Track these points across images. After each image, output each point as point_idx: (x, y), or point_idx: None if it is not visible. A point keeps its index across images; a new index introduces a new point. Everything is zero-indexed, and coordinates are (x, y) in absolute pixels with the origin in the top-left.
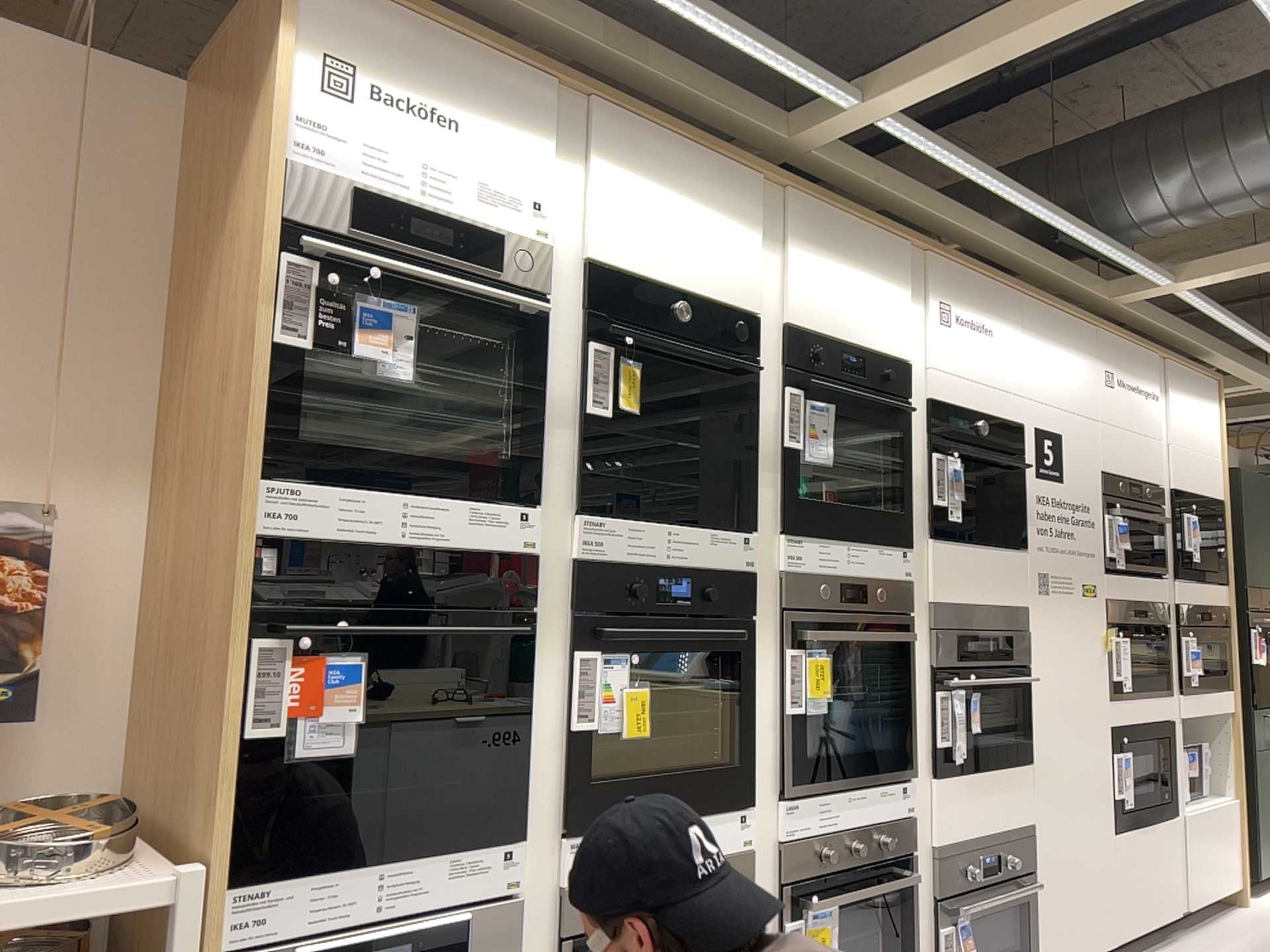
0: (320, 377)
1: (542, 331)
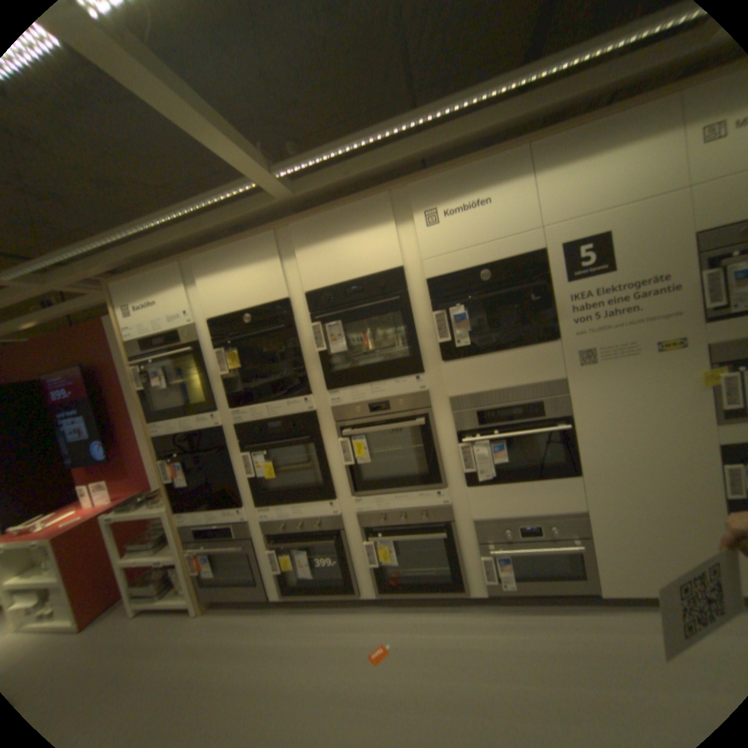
0: (146, 395)
1: (196, 353)
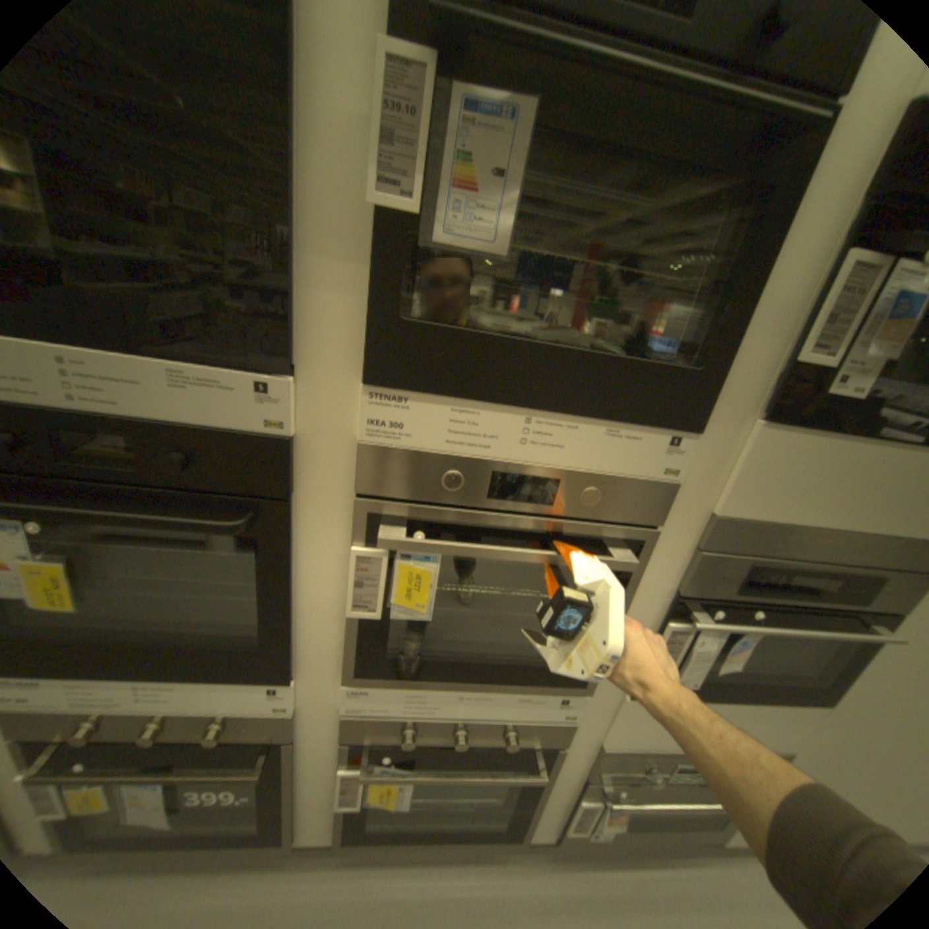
0: None
1: None
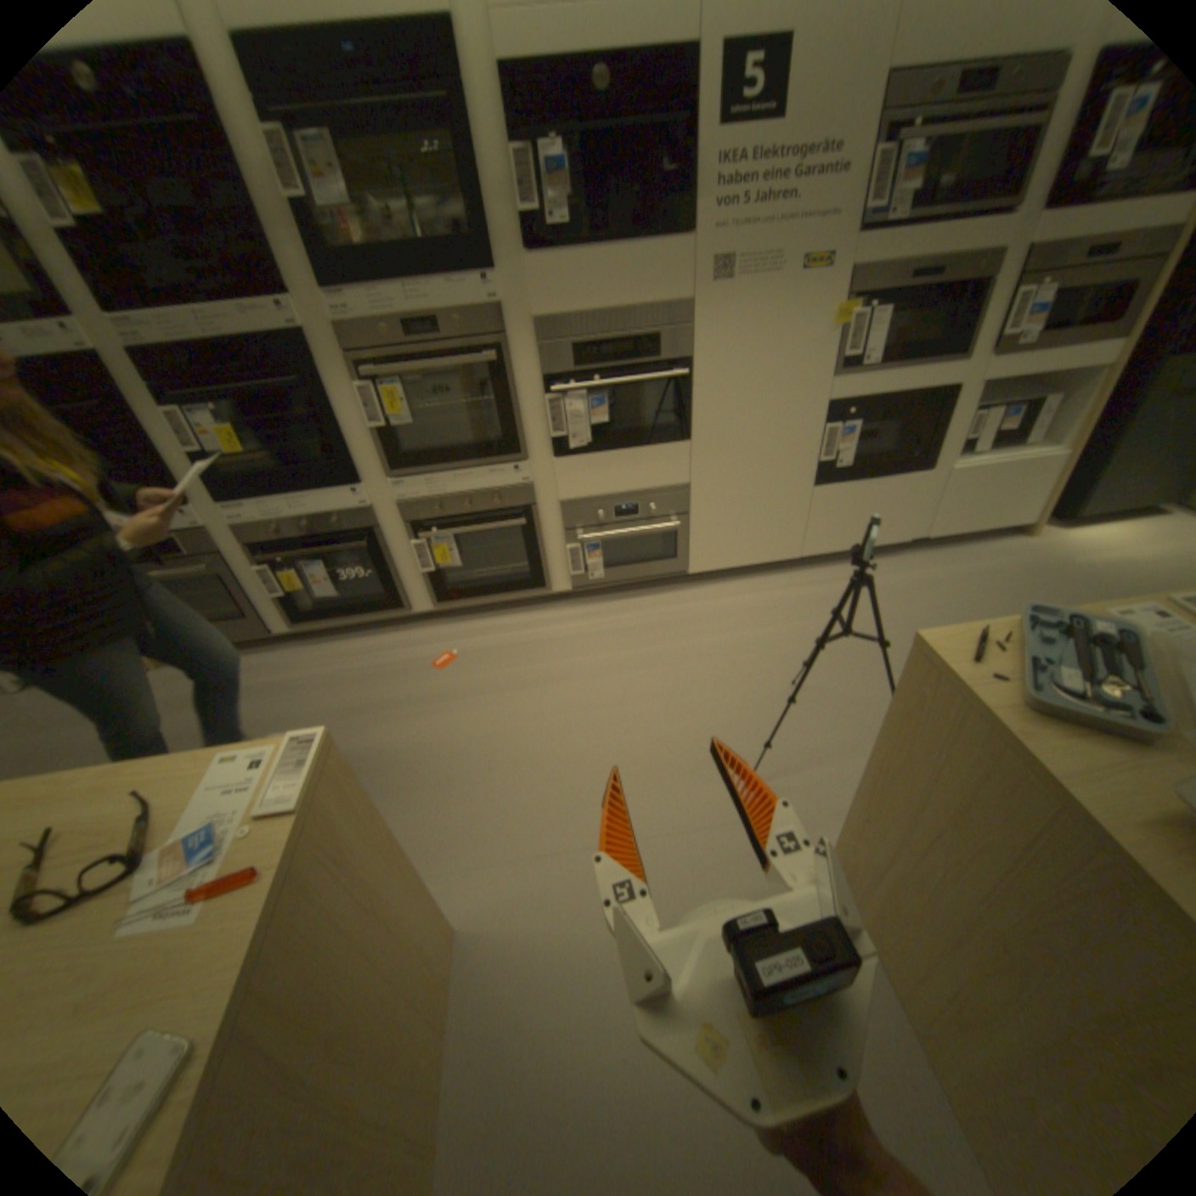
0: None
1: None
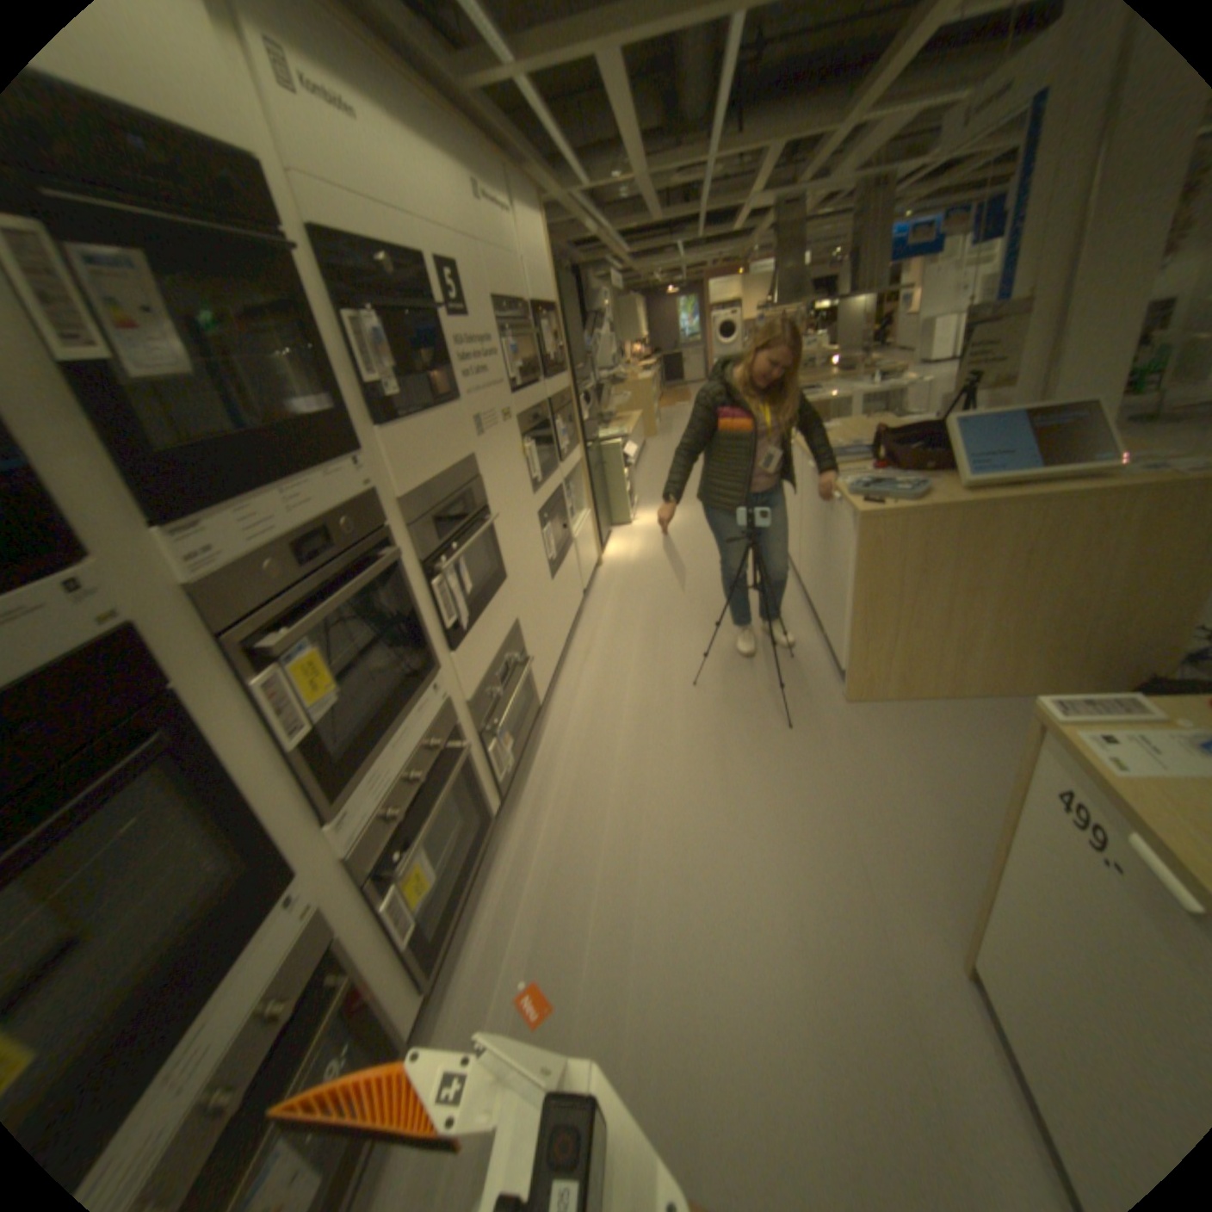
0: None
1: None
